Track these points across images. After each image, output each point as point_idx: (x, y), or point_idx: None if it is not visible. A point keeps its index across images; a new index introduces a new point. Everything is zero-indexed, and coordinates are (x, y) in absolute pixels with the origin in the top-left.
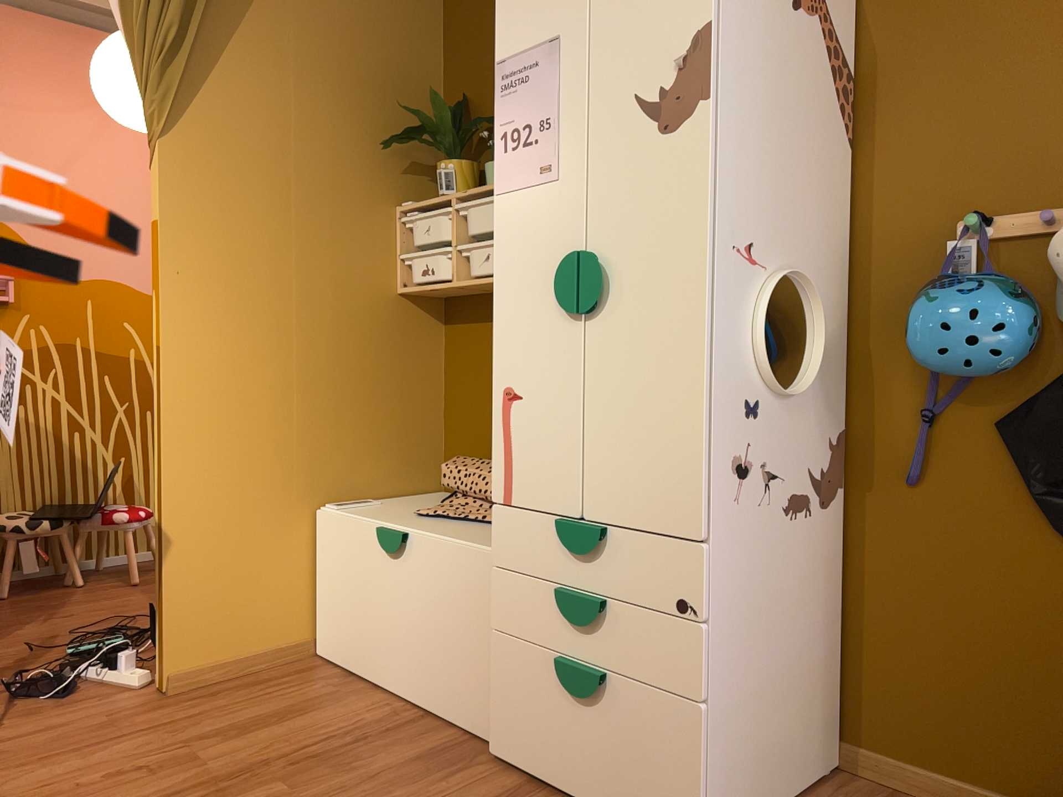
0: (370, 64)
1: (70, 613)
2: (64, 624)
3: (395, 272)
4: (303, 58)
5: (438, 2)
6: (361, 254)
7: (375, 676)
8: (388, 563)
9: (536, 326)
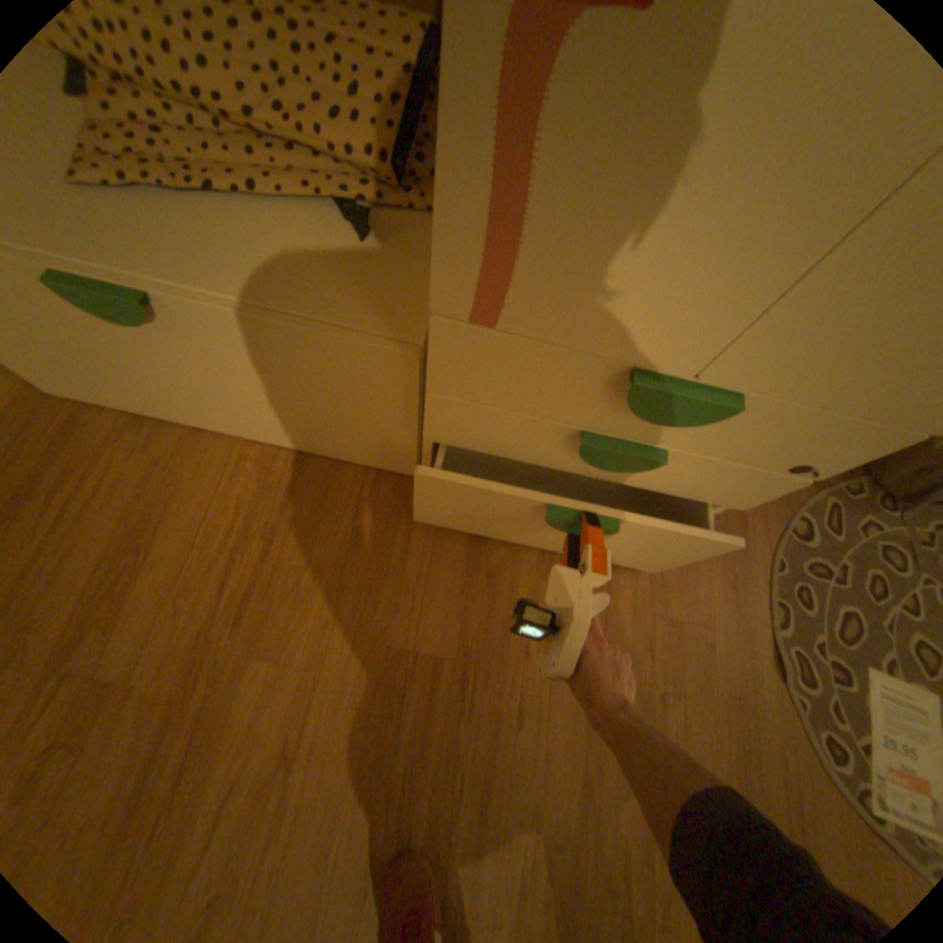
0: None
1: None
2: None
3: None
4: None
5: None
6: None
7: (190, 422)
8: (125, 326)
9: None
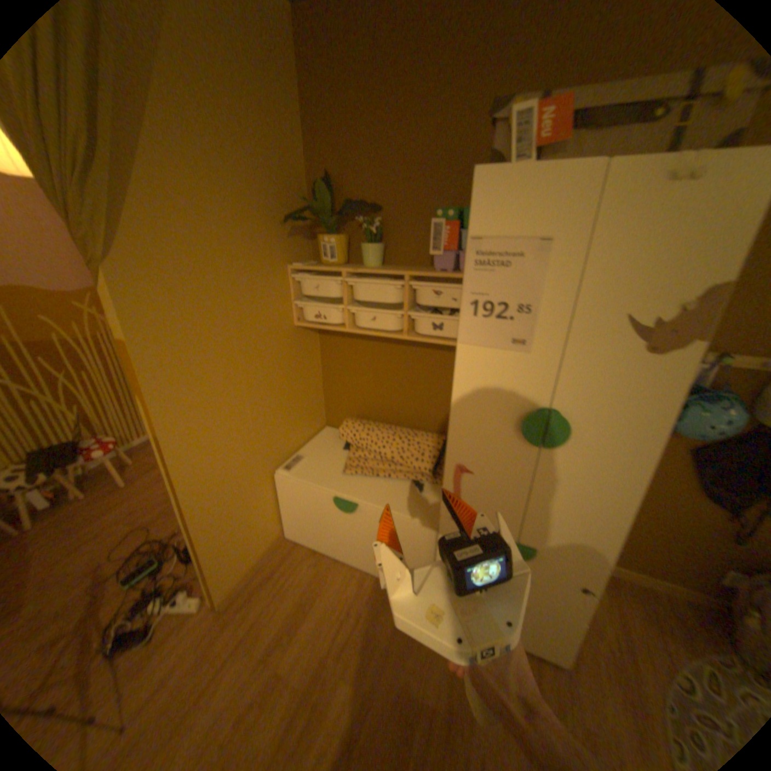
0: (254, 143)
1: (94, 534)
2: (98, 550)
3: (292, 312)
4: (205, 144)
5: (292, 73)
6: (271, 307)
7: (335, 555)
8: (342, 513)
9: (492, 438)
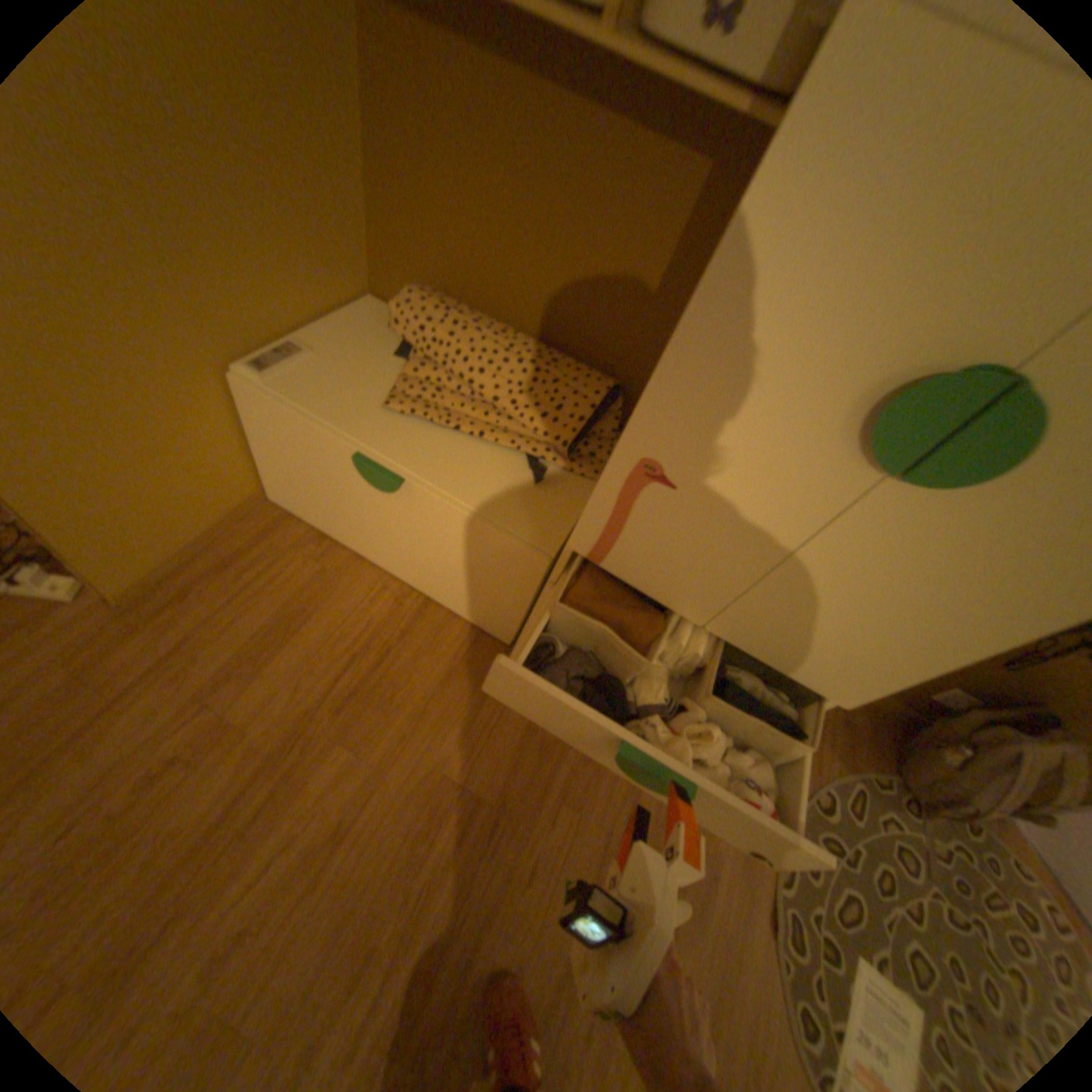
0: None
1: None
2: None
3: None
4: None
5: None
6: None
7: (360, 550)
8: (374, 487)
9: (774, 420)
